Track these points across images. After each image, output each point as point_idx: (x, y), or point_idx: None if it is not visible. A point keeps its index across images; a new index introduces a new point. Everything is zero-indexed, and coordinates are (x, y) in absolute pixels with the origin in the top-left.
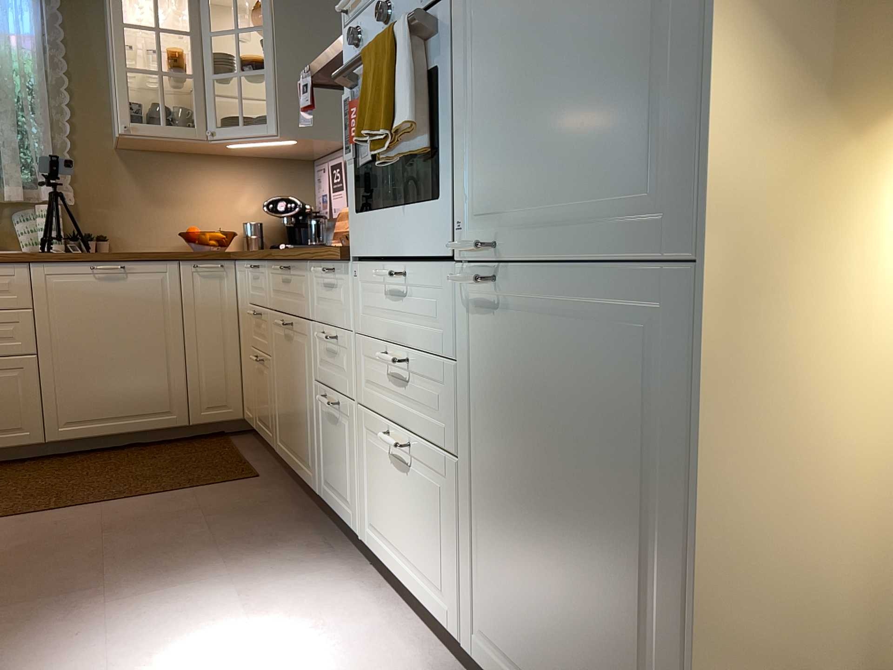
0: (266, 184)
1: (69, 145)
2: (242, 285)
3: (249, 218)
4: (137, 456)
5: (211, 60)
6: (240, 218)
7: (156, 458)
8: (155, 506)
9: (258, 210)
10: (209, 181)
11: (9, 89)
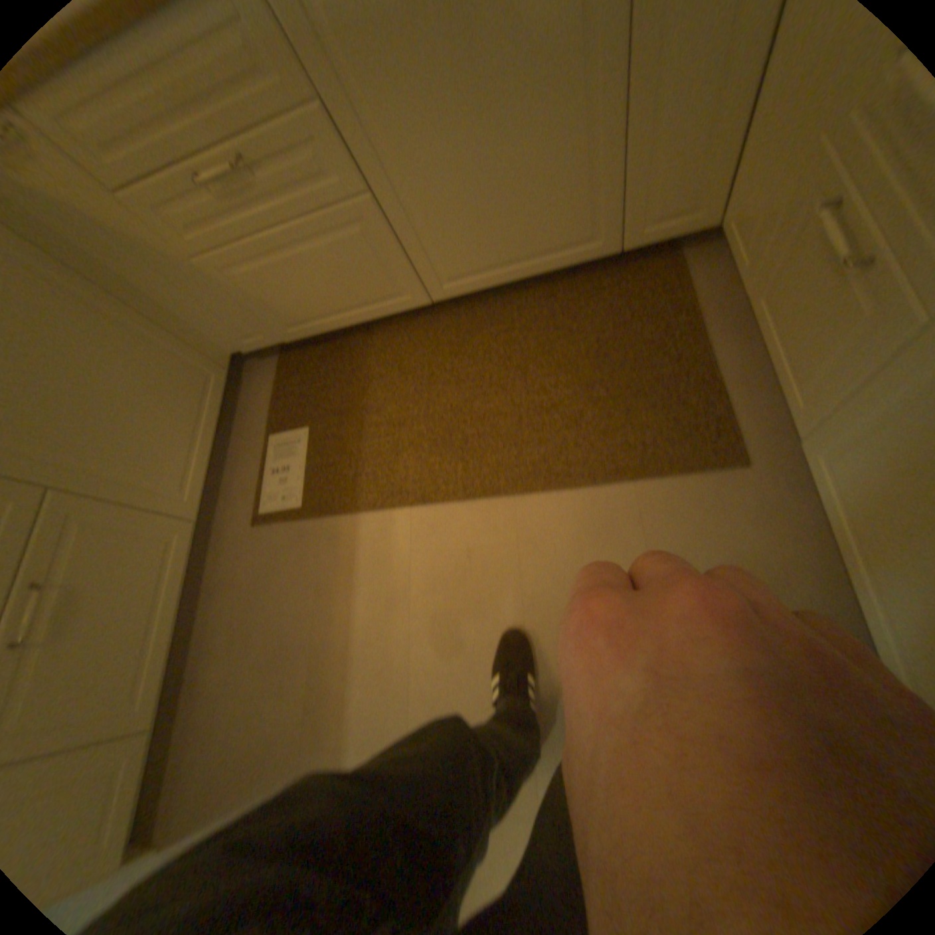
0: None
1: None
2: None
3: None
4: (547, 319)
5: None
6: None
7: (573, 335)
8: (585, 534)
9: None
10: None
11: None
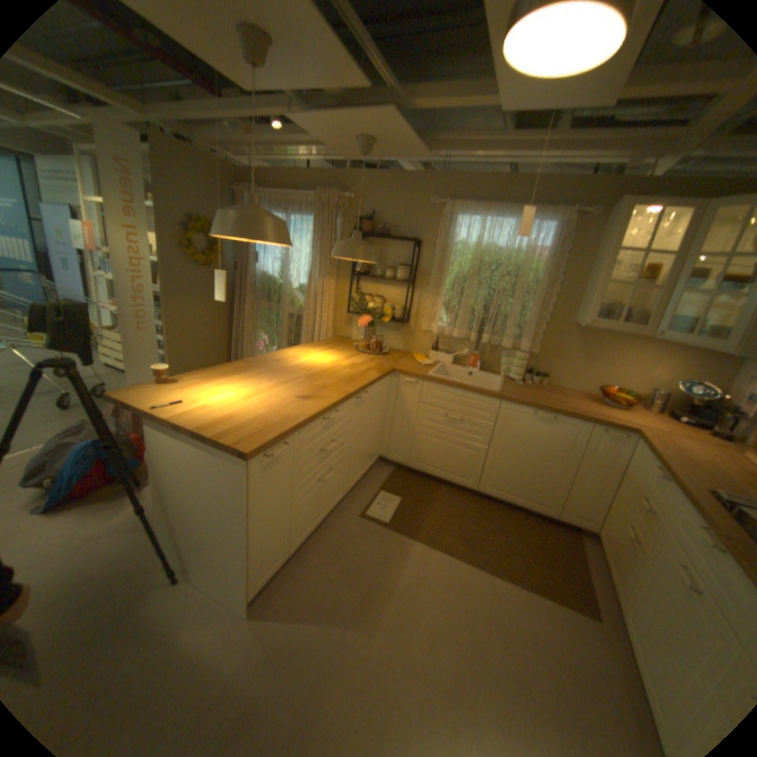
0: (688, 362)
1: (547, 318)
2: (641, 462)
3: (660, 384)
4: (521, 526)
5: (689, 275)
6: (652, 383)
7: (531, 537)
8: (523, 609)
9: (671, 380)
10: (637, 353)
11: (524, 282)
